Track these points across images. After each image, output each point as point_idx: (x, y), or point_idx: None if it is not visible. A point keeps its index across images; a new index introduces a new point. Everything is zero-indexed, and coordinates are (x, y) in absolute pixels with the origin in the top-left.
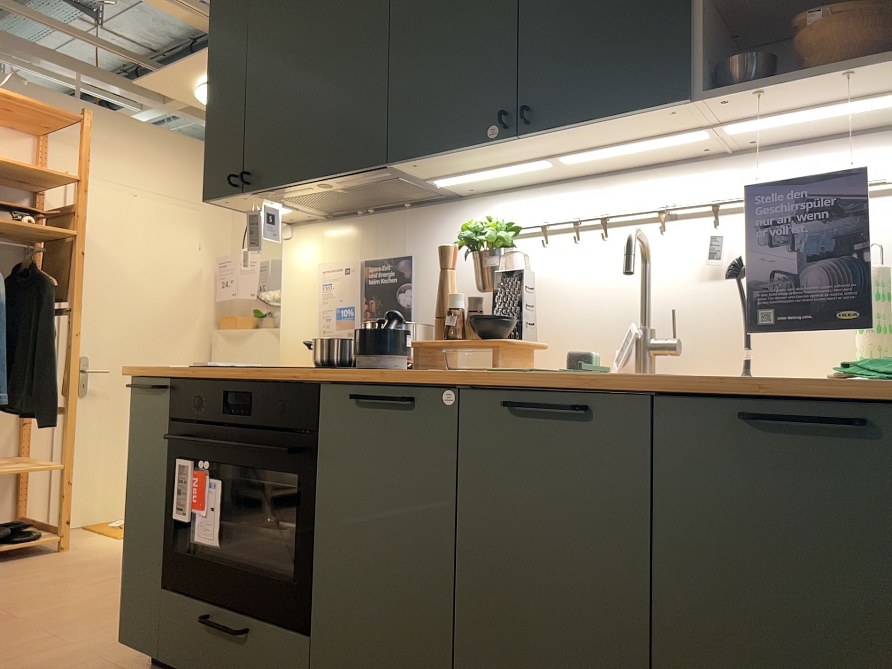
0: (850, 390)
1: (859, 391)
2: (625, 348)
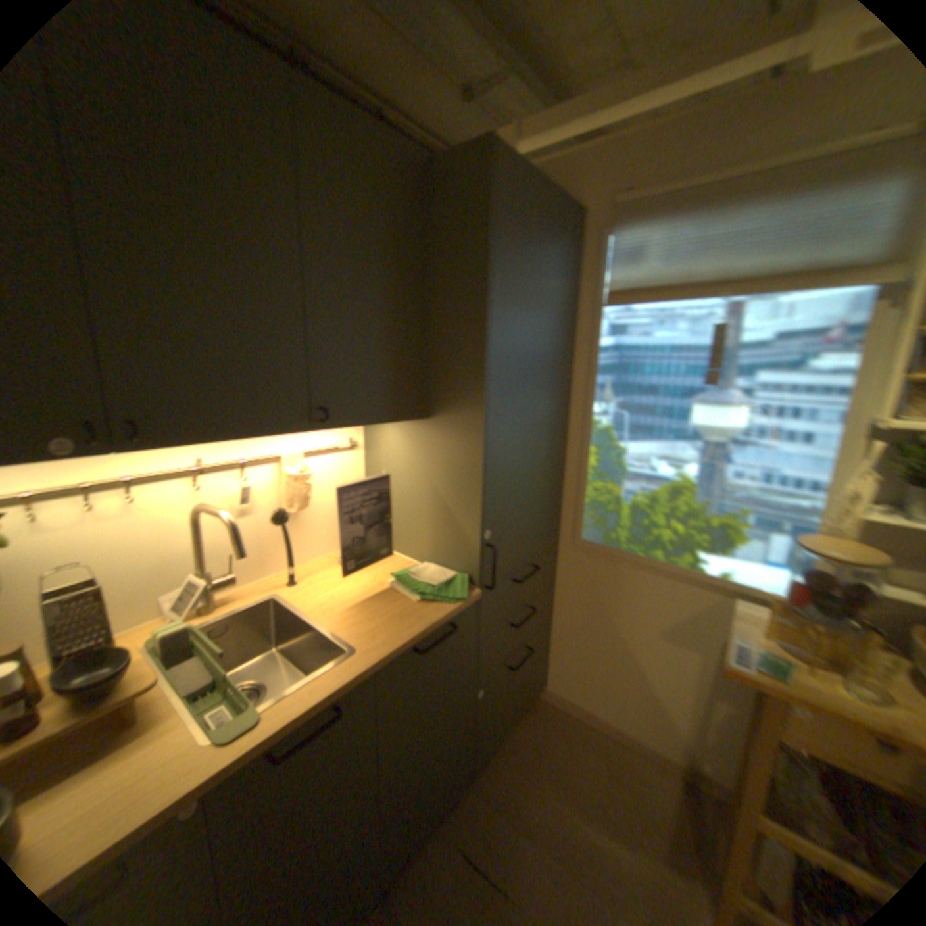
0: (451, 617)
1: (446, 613)
2: (184, 597)
